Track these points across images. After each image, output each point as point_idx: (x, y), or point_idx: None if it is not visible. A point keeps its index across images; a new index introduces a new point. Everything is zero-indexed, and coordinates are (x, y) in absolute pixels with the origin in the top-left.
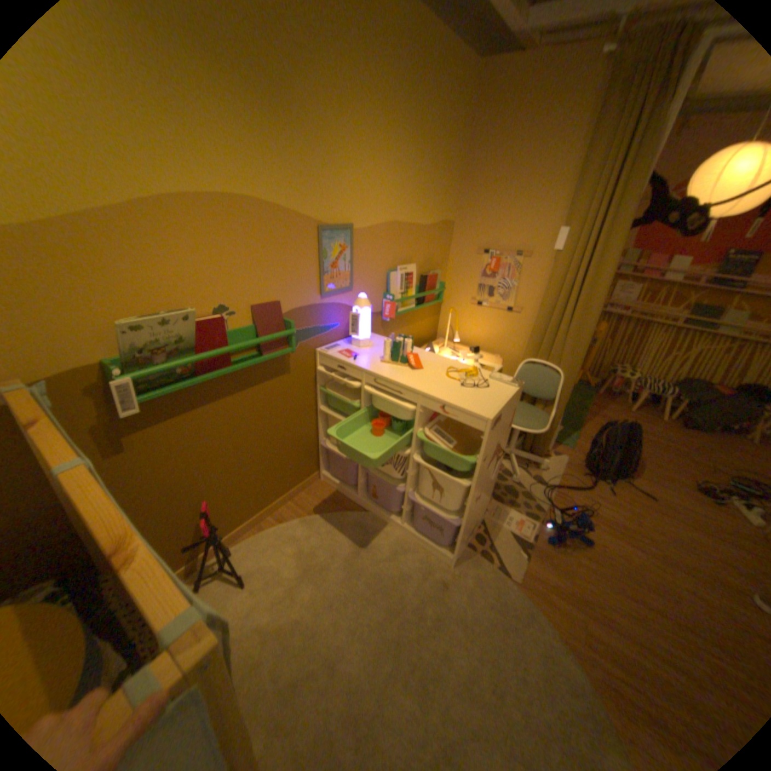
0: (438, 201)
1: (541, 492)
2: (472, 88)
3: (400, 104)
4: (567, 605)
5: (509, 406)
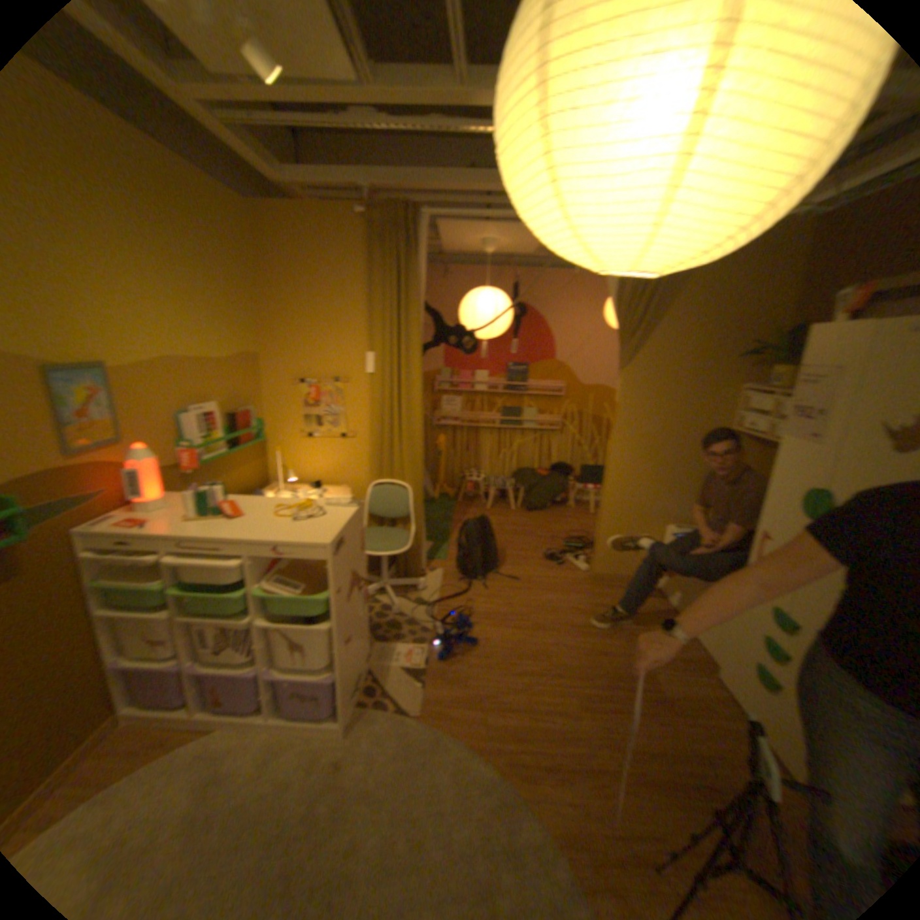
0: (232, 332)
1: (424, 613)
2: (245, 225)
3: (151, 232)
4: (467, 712)
5: (352, 528)
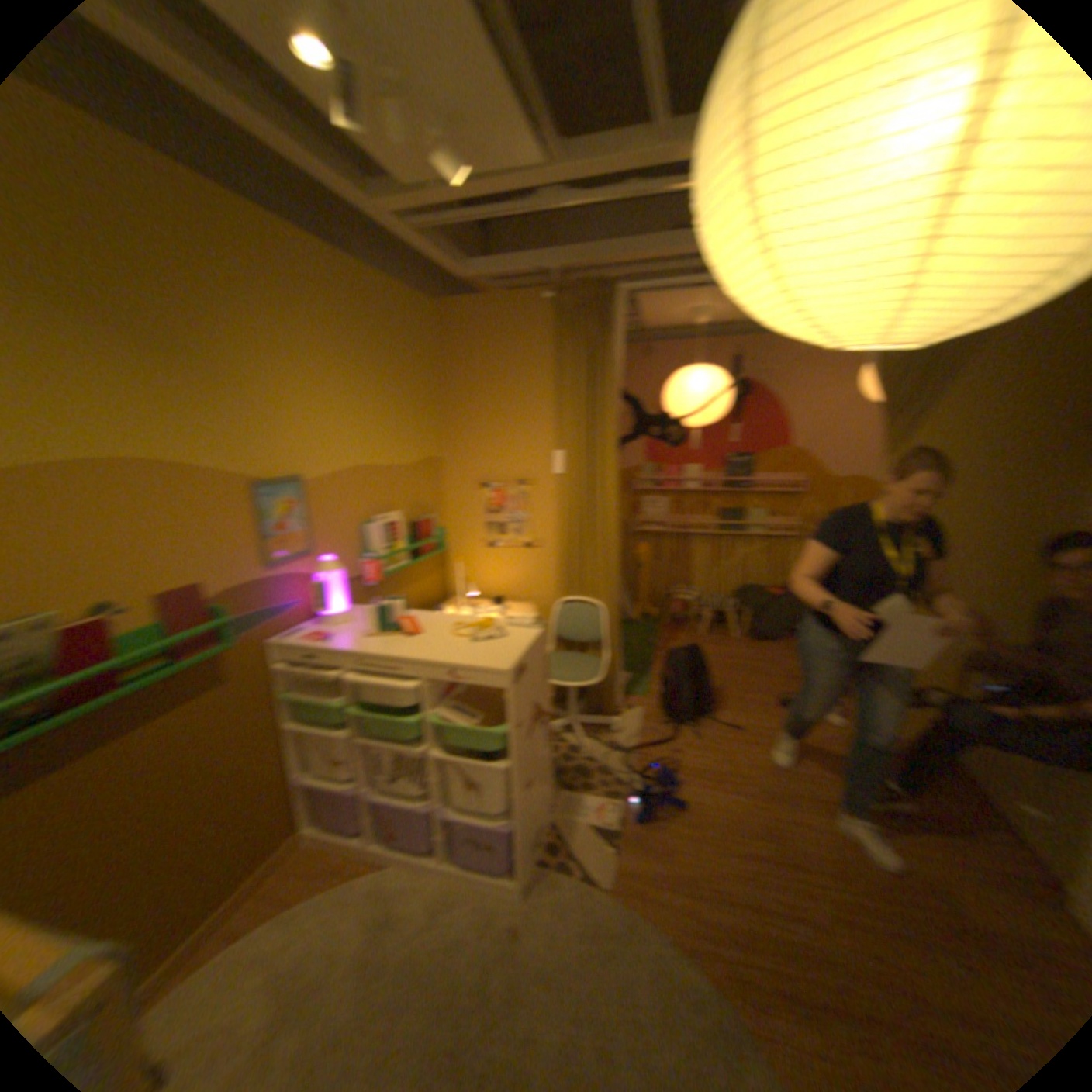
0: (419, 438)
1: (621, 761)
2: (434, 326)
3: (349, 346)
4: (674, 896)
5: (536, 652)
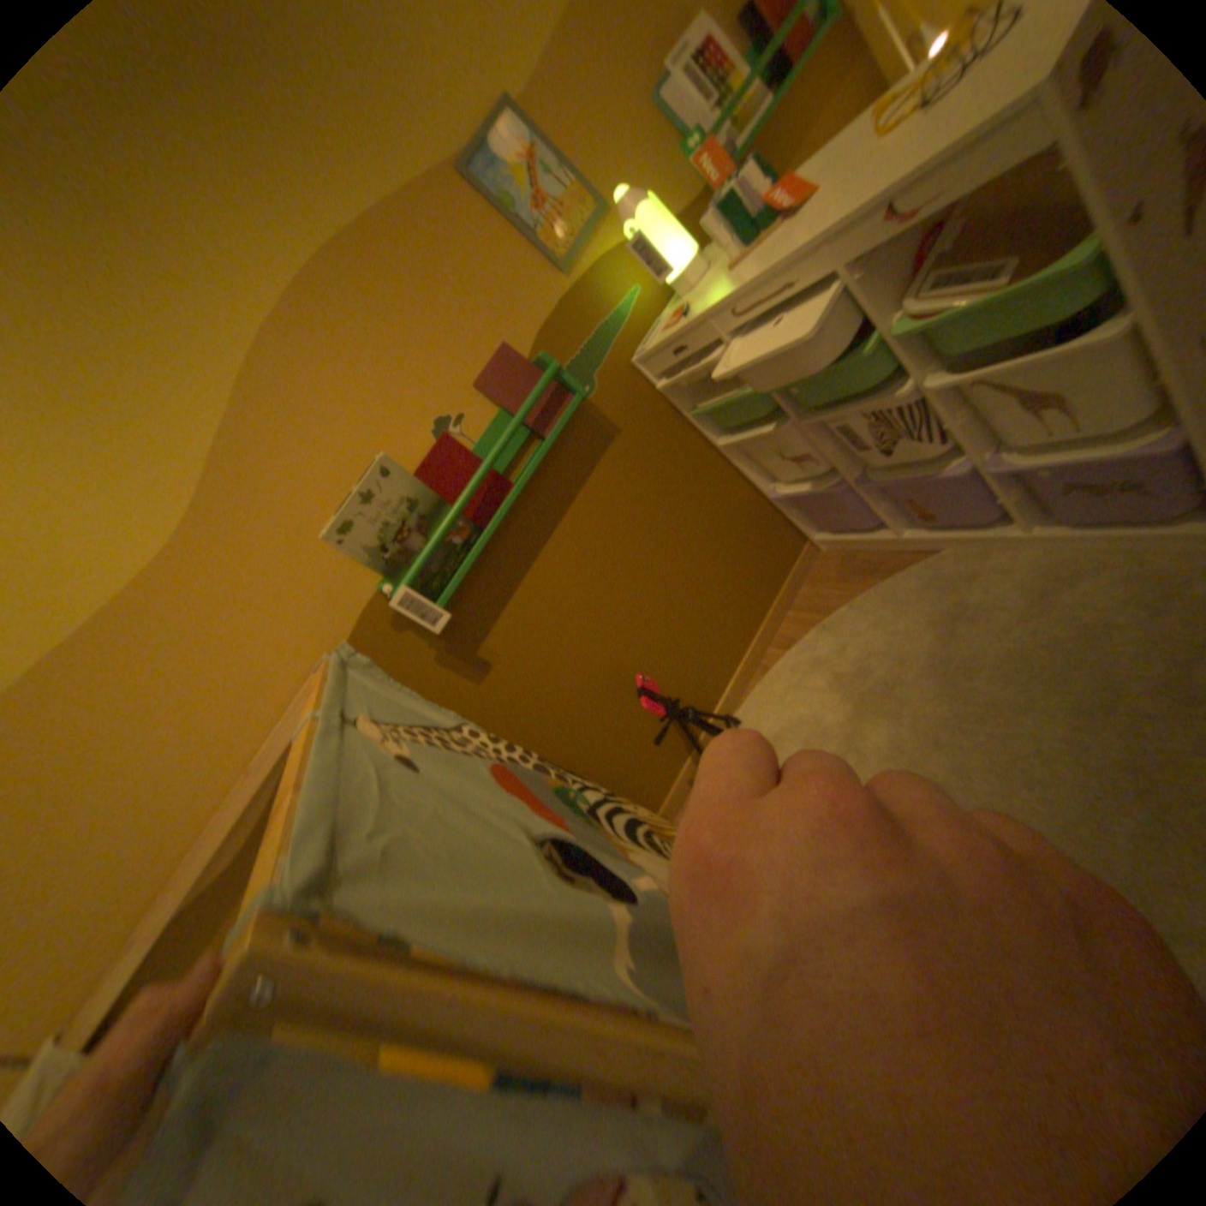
0: None
1: None
2: None
3: None
4: None
5: None
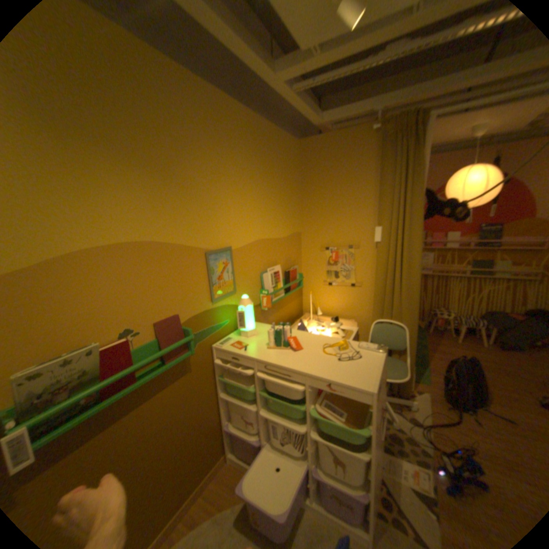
0: (288, 221)
1: (421, 435)
2: (297, 155)
3: (254, 168)
4: None
5: (384, 373)
